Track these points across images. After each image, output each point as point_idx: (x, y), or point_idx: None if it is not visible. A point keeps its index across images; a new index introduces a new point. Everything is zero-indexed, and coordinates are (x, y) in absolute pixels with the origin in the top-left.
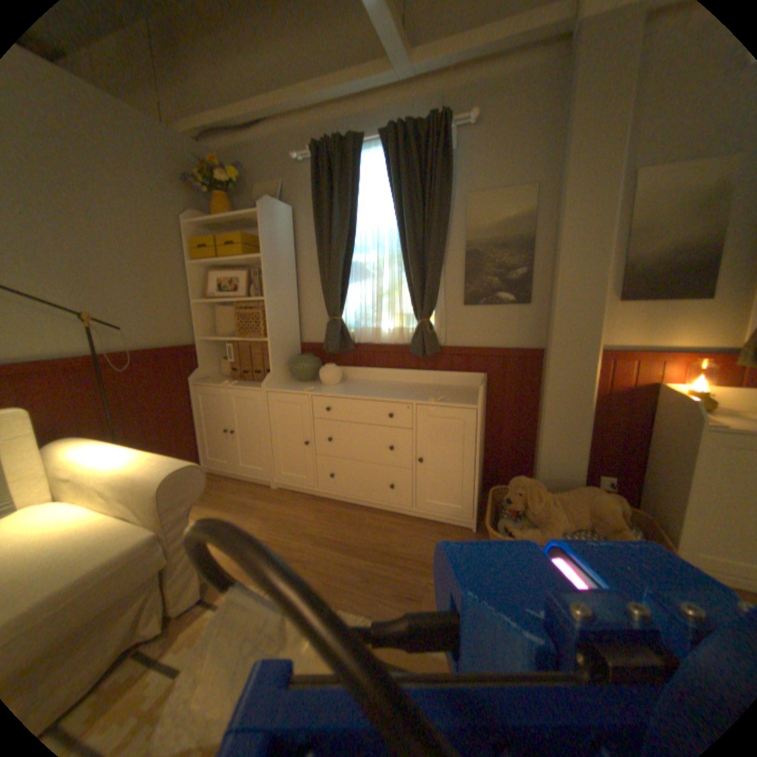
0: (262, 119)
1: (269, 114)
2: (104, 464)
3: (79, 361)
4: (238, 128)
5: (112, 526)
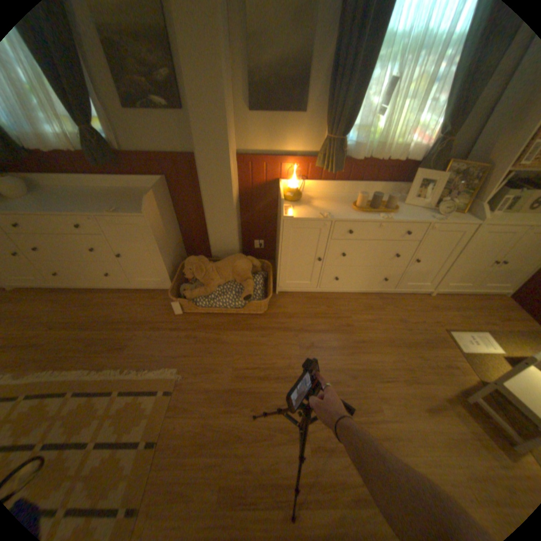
0: None
1: None
2: None
3: None
4: None
5: None
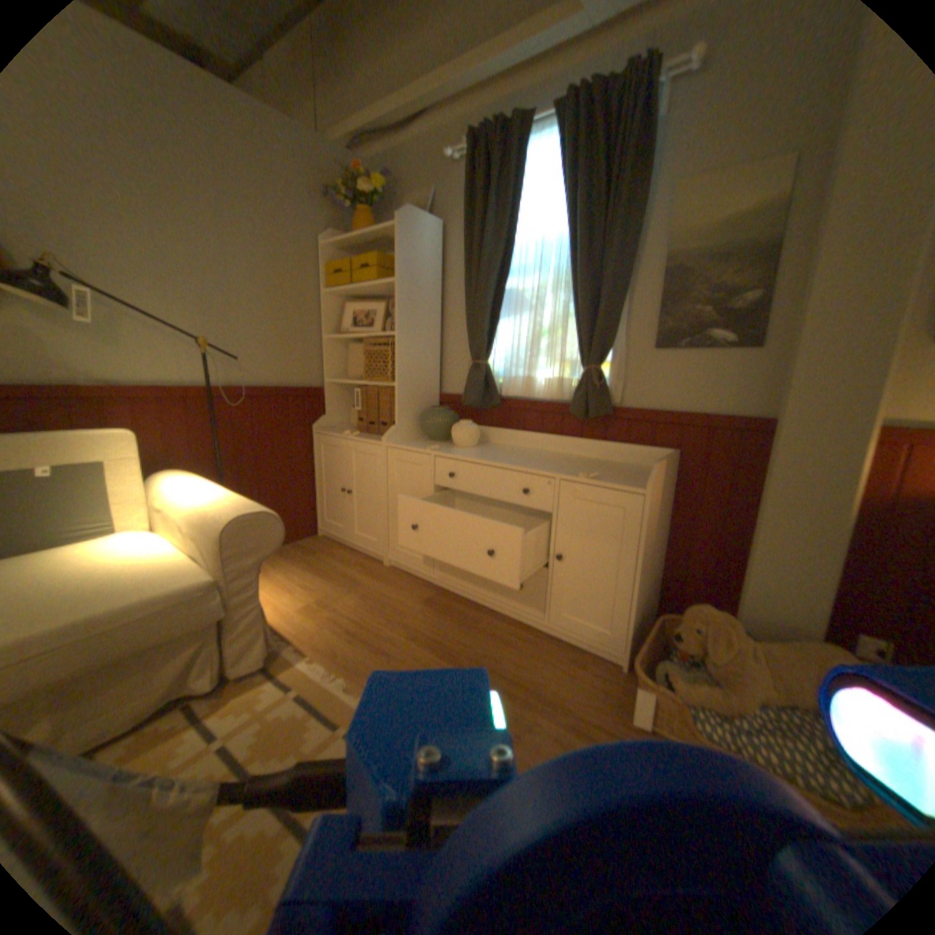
0: (421, 113)
1: (426, 105)
2: (189, 499)
3: (198, 391)
4: (393, 128)
5: (179, 564)
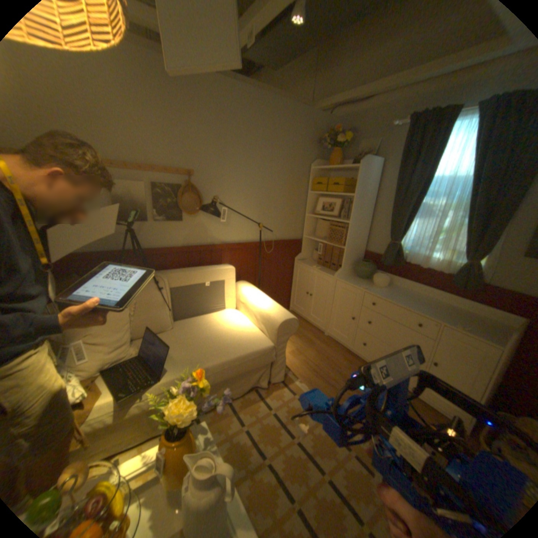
0: (379, 93)
1: (385, 91)
2: (258, 303)
3: (253, 245)
4: (360, 101)
5: (258, 334)
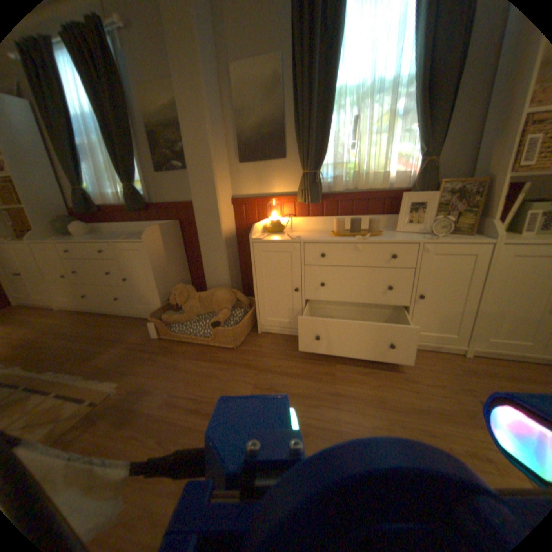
0: None
1: None
2: None
3: None
4: None
5: None
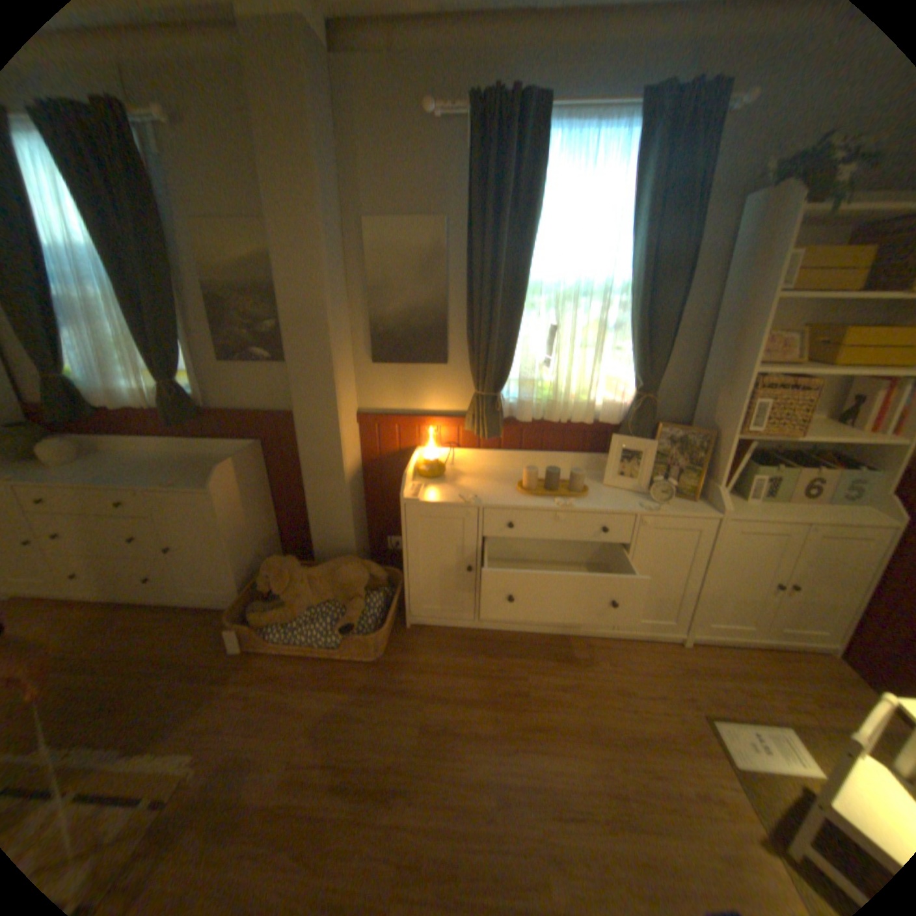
0: None
1: None
2: None
3: None
4: None
5: None
